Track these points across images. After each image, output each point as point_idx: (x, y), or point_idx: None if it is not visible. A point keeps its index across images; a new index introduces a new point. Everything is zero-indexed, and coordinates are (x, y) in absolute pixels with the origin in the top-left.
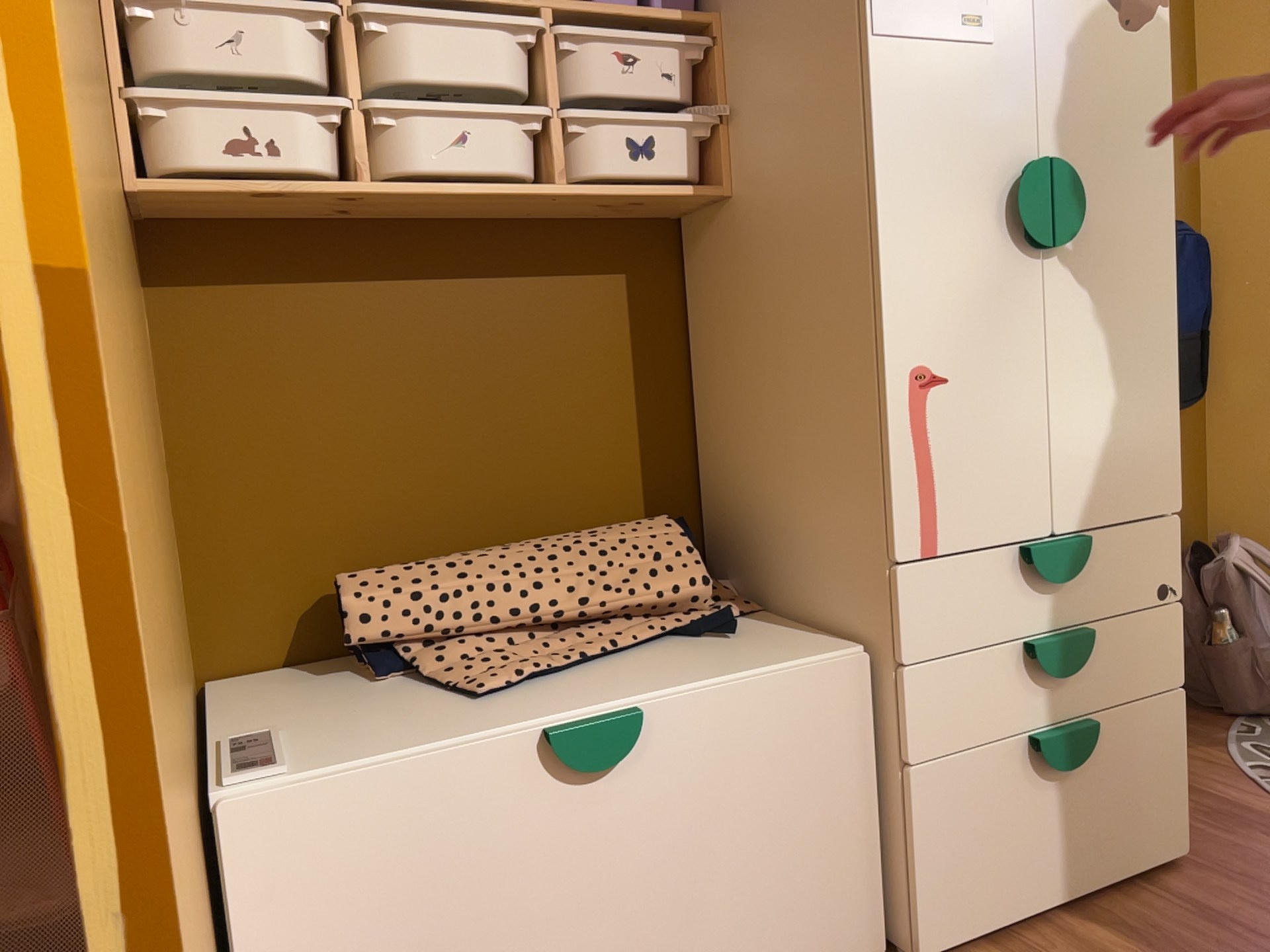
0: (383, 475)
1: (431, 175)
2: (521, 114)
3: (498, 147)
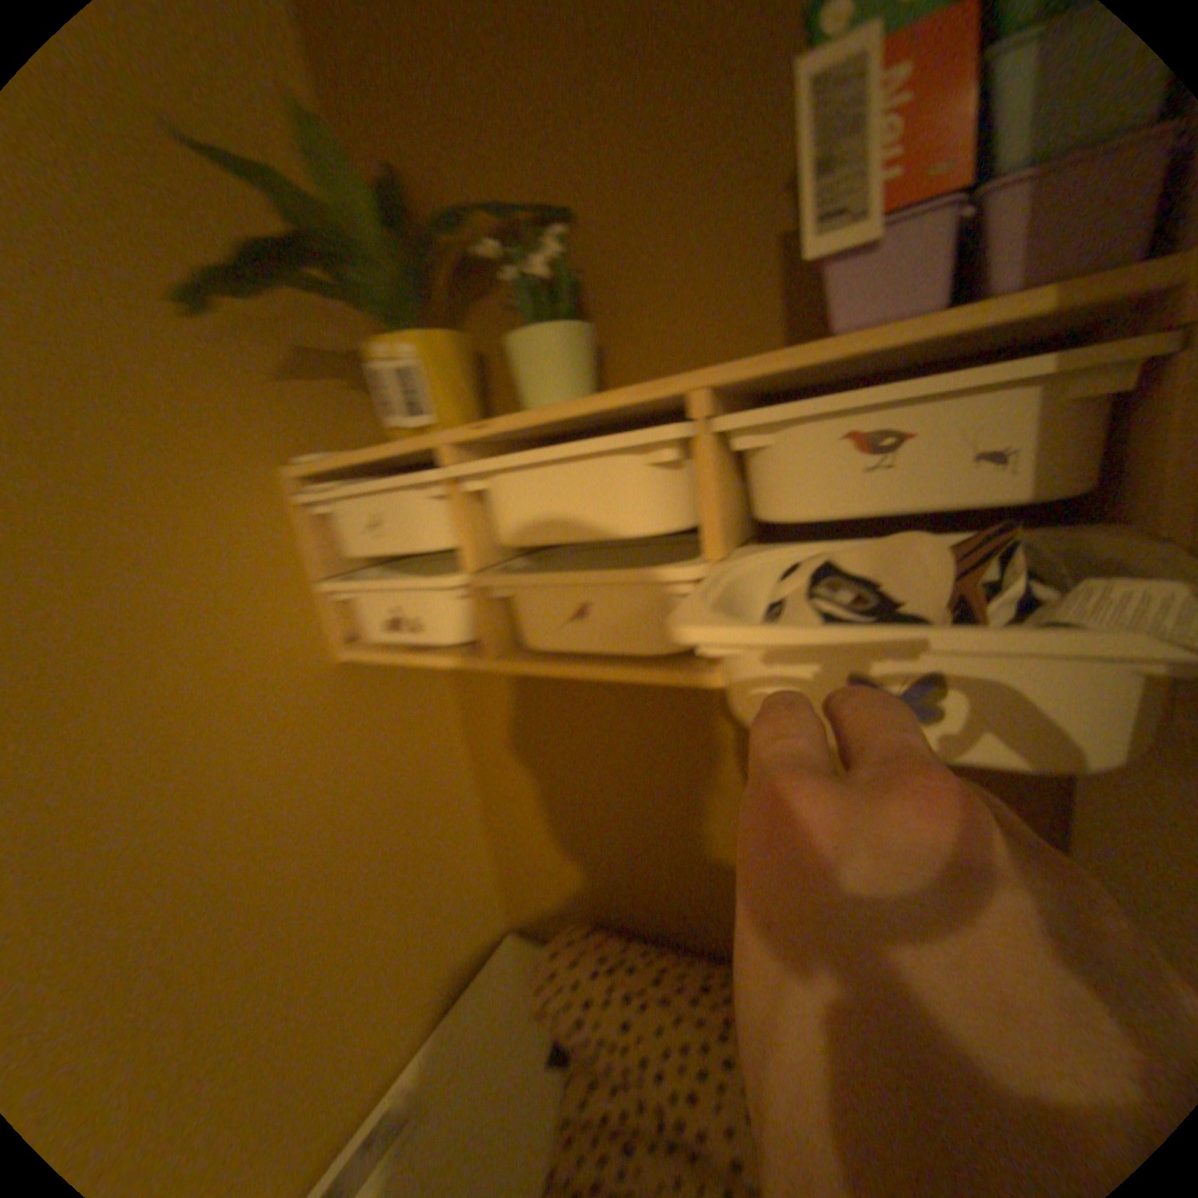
0: (616, 844)
1: (552, 650)
2: (649, 576)
3: (627, 617)
